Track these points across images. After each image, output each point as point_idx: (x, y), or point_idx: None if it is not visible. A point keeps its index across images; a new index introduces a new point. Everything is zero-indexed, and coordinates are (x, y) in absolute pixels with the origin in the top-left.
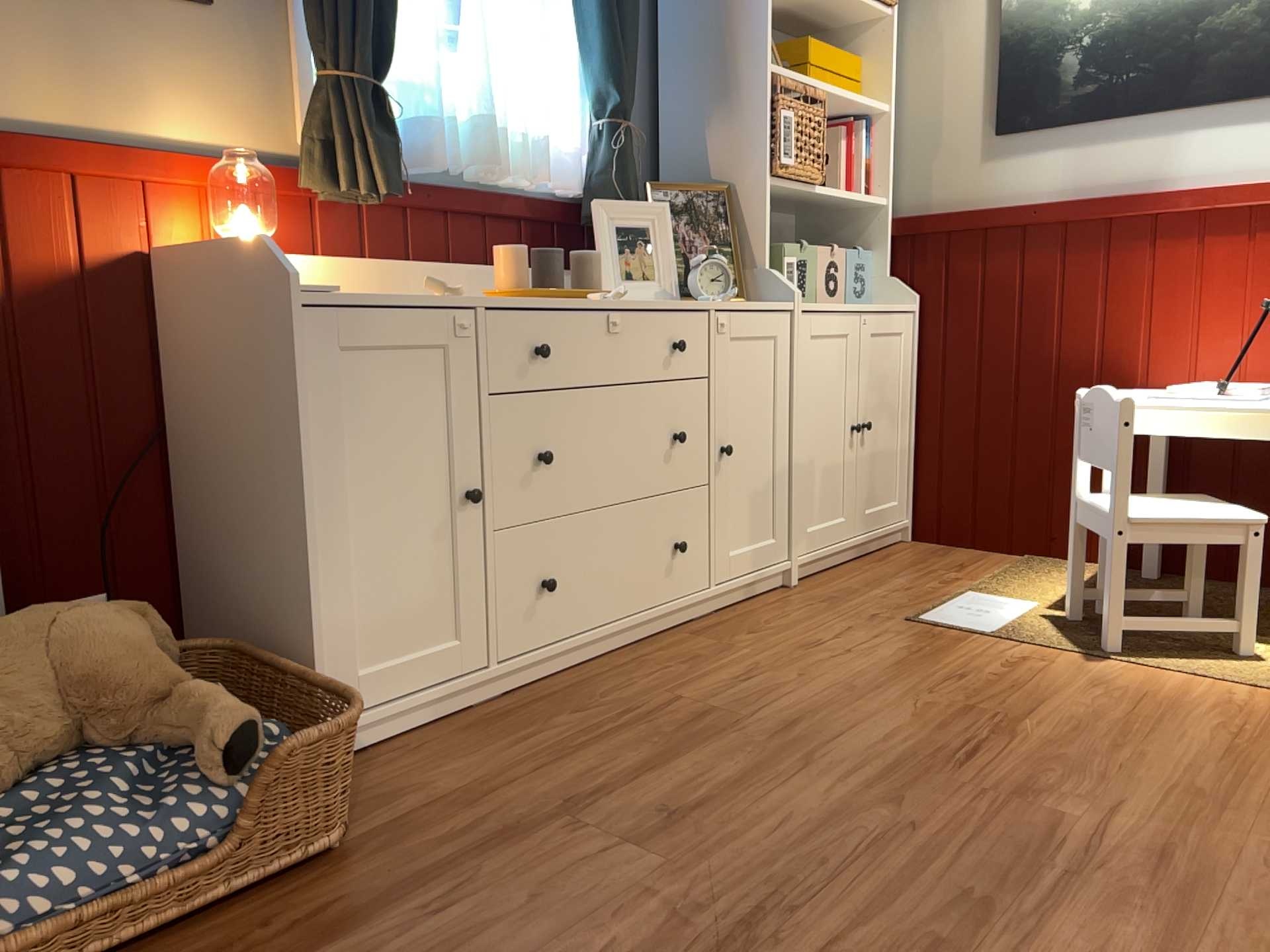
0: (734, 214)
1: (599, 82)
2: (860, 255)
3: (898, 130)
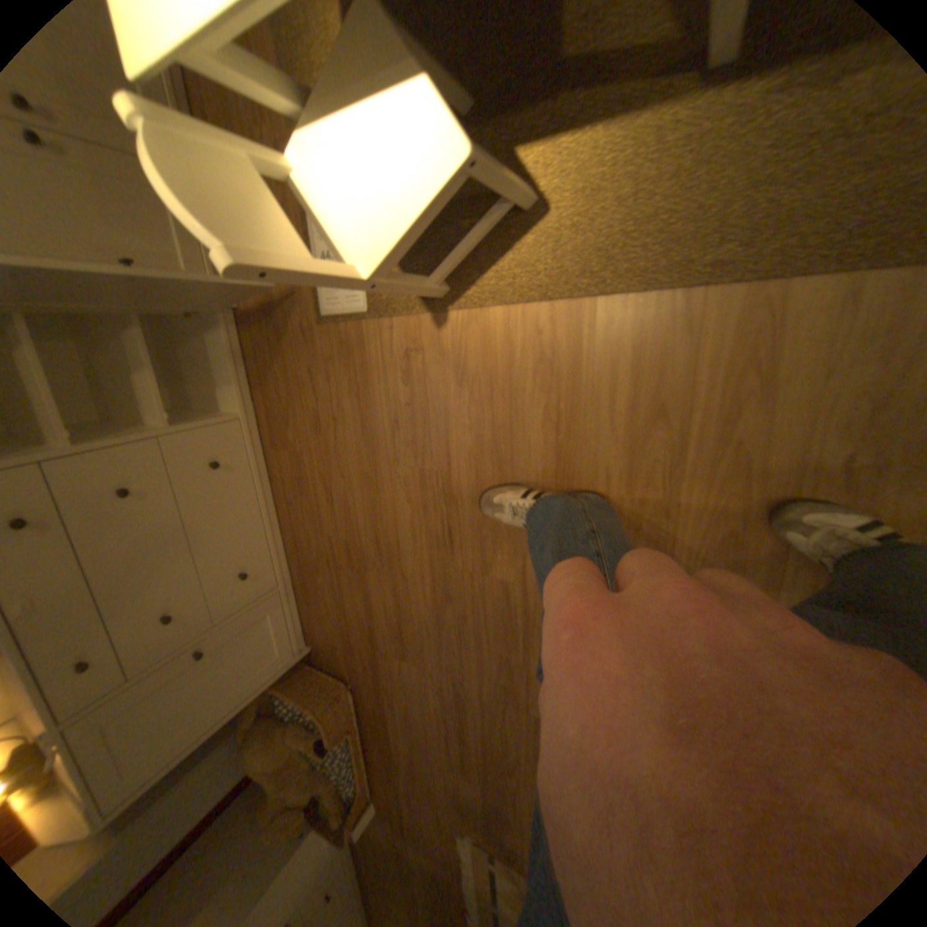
0: None
1: None
2: None
3: None
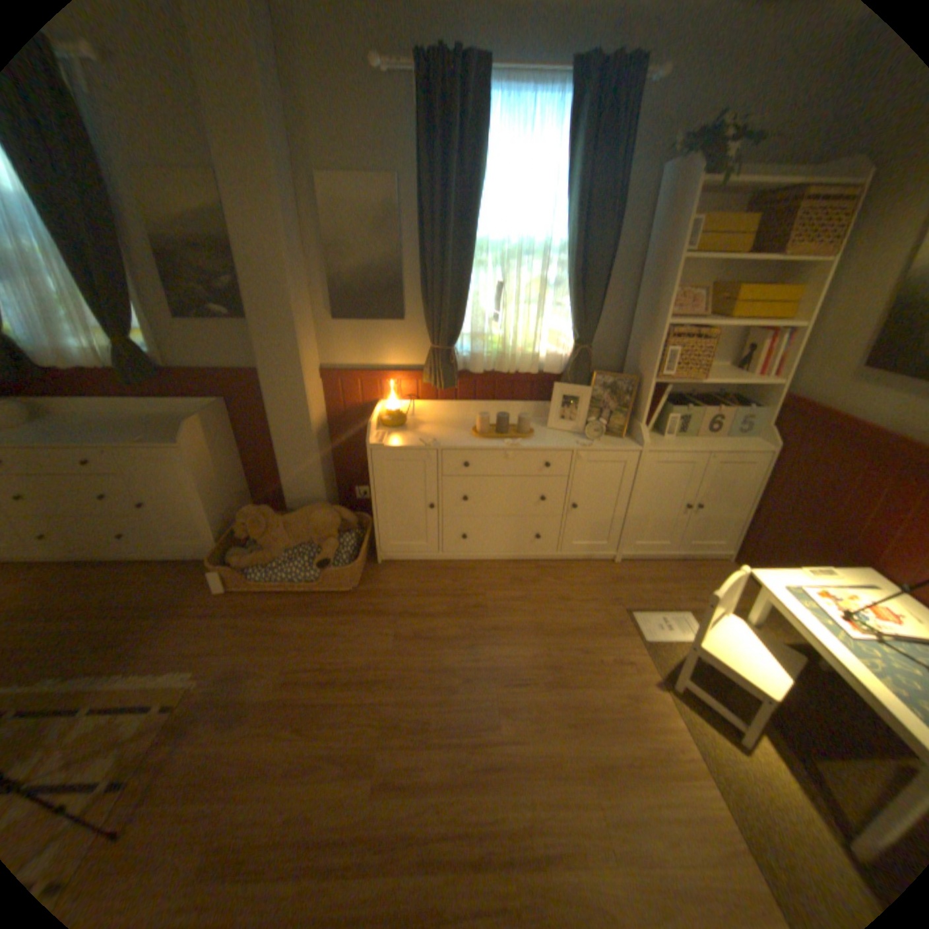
0: (639, 390)
1: (572, 326)
2: (761, 406)
3: (815, 336)
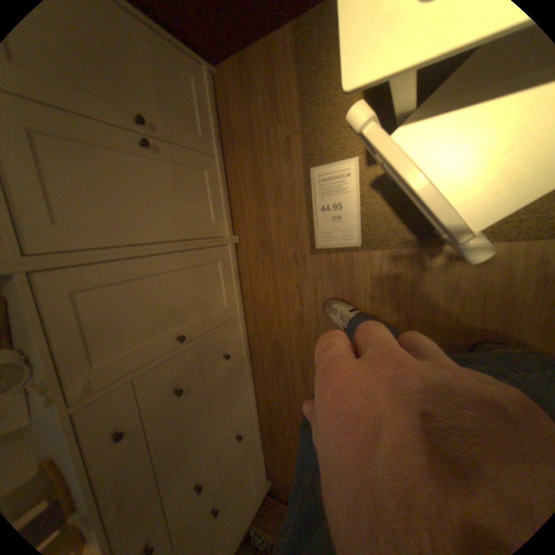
0: None
1: None
2: None
3: None
